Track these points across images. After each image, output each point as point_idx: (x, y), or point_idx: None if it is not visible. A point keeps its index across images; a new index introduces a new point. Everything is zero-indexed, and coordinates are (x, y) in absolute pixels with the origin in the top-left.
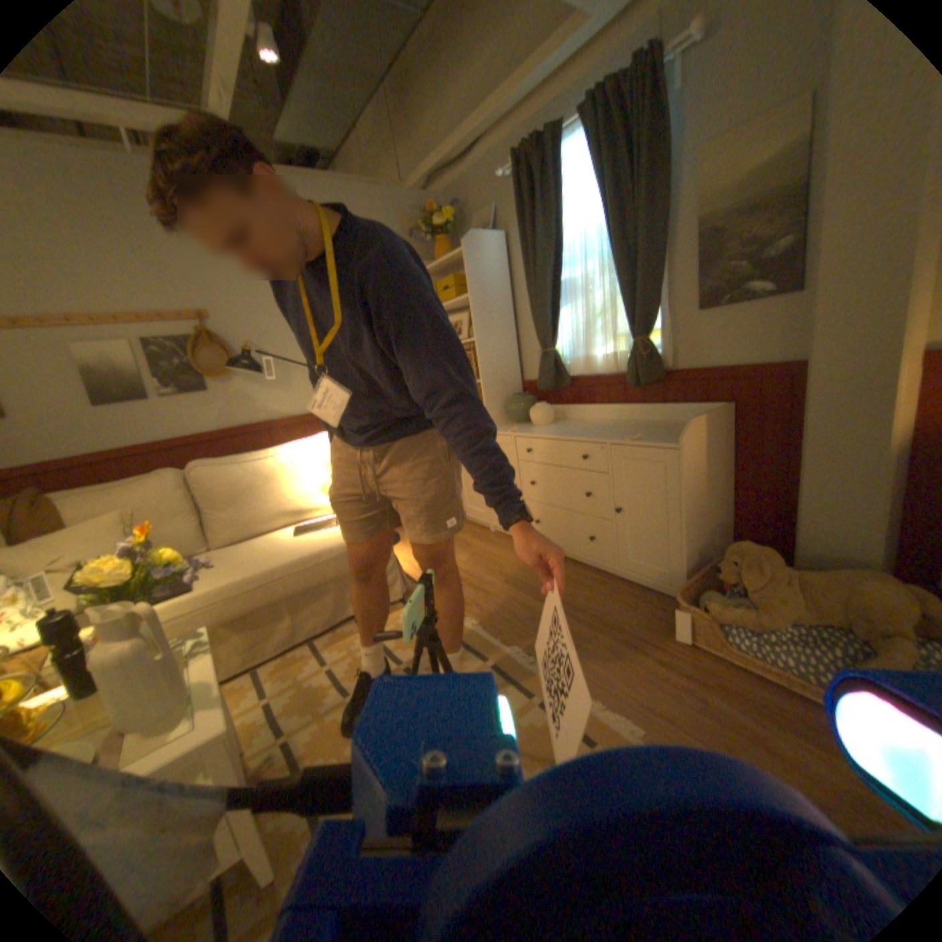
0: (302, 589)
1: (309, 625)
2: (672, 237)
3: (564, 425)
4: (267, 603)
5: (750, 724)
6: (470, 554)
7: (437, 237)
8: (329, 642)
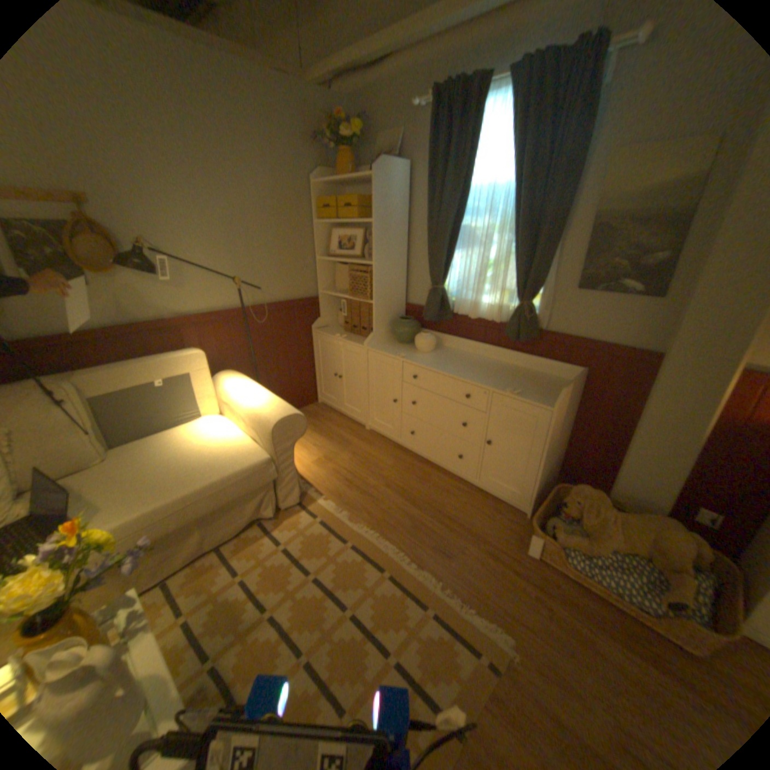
0: (213, 510)
1: (216, 536)
2: (569, 220)
3: (444, 356)
4: (179, 527)
5: (583, 631)
6: (352, 454)
7: (338, 144)
8: (236, 549)
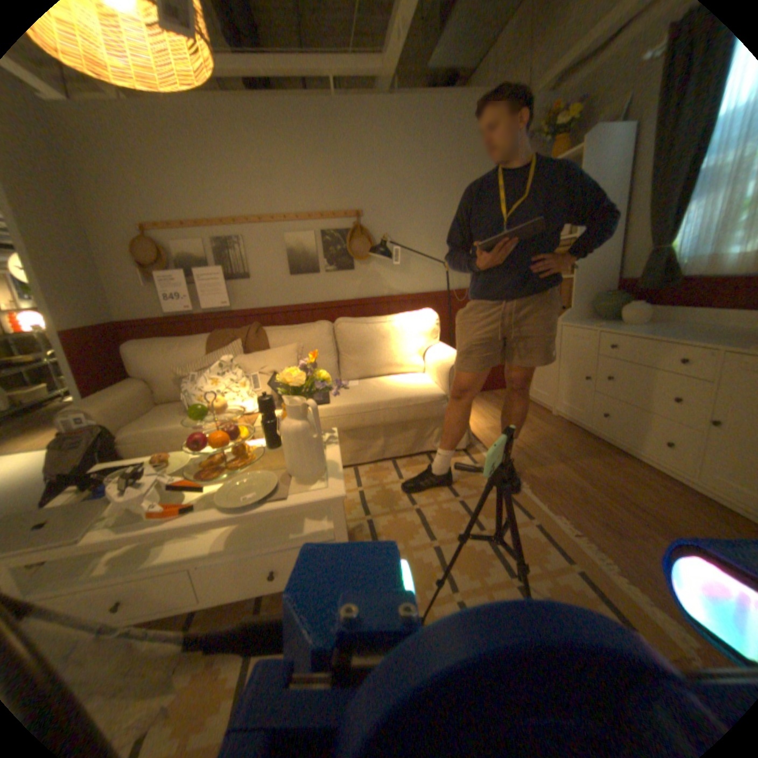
0: (395, 421)
1: (394, 448)
2: None
3: (663, 326)
4: (371, 424)
5: None
6: (530, 430)
7: (557, 136)
8: (406, 464)
